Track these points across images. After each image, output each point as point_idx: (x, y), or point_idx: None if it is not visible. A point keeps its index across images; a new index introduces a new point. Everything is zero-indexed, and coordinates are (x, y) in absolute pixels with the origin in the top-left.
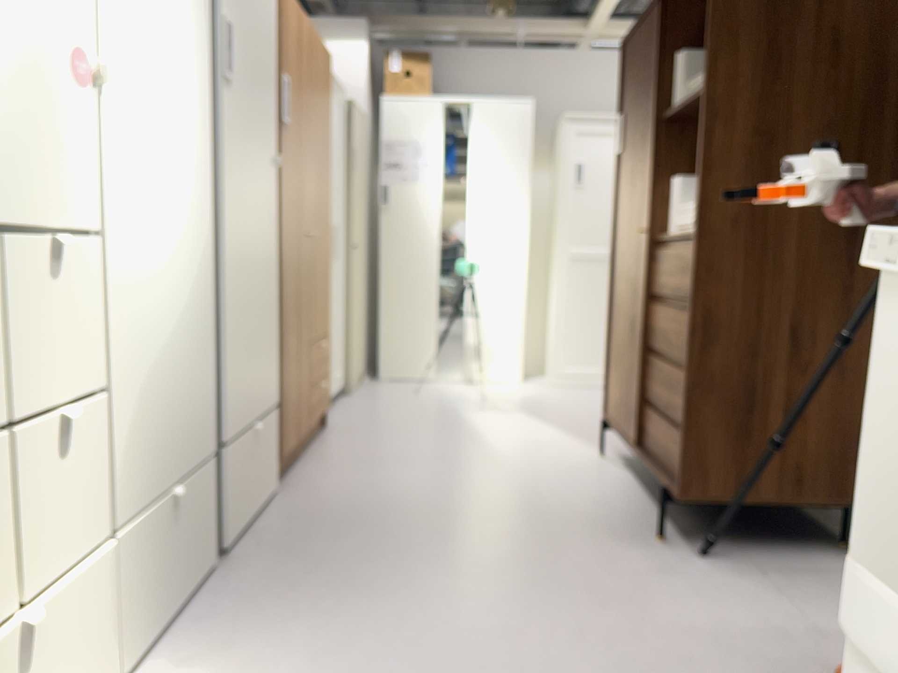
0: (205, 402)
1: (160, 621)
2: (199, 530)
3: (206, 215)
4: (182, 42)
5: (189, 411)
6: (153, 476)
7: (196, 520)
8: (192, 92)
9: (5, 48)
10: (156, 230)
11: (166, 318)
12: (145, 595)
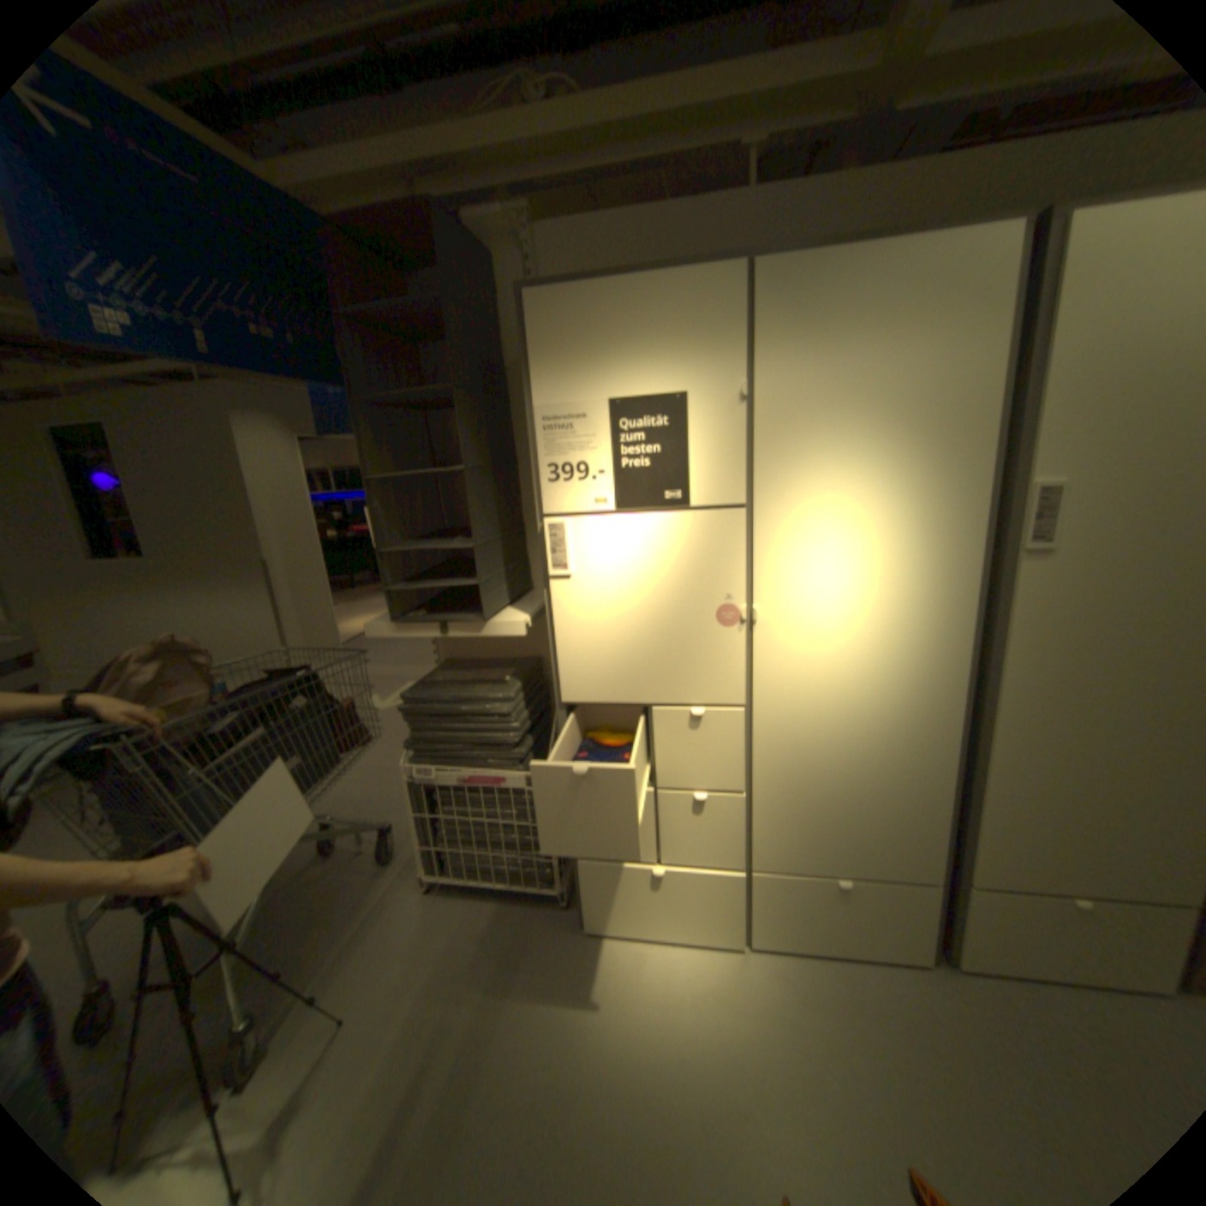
0: (932, 842)
1: (816, 949)
2: (900, 928)
3: (969, 688)
4: (916, 549)
5: (891, 839)
6: (818, 861)
7: (894, 919)
8: (938, 586)
9: (669, 624)
10: (843, 704)
11: (854, 766)
12: (795, 924)
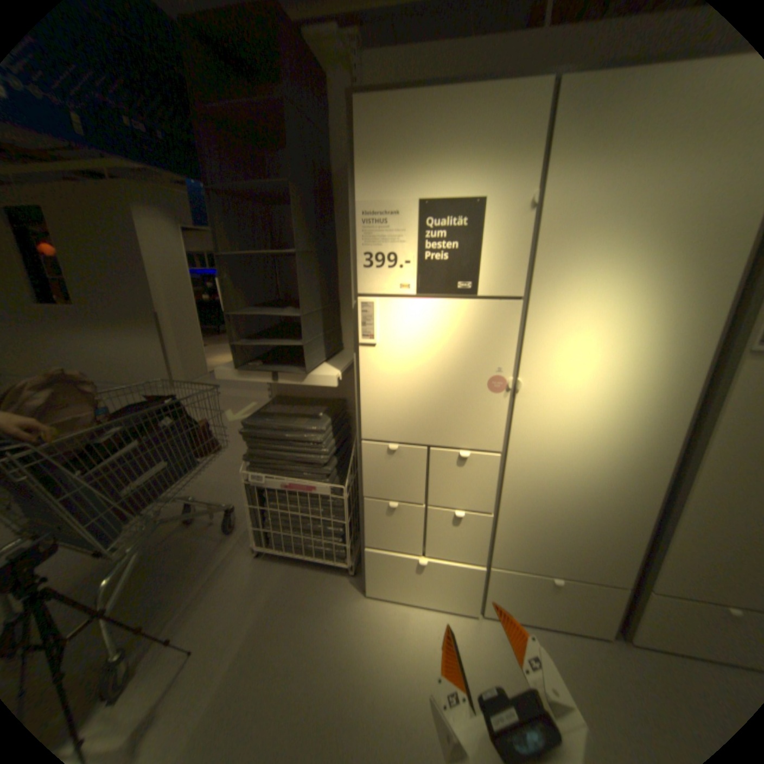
0: (629, 560)
1: (531, 622)
2: (594, 614)
3: (679, 454)
4: (658, 343)
5: (598, 555)
6: (541, 565)
7: (591, 608)
8: (671, 373)
9: (450, 387)
10: (578, 458)
11: (579, 502)
12: (518, 604)
